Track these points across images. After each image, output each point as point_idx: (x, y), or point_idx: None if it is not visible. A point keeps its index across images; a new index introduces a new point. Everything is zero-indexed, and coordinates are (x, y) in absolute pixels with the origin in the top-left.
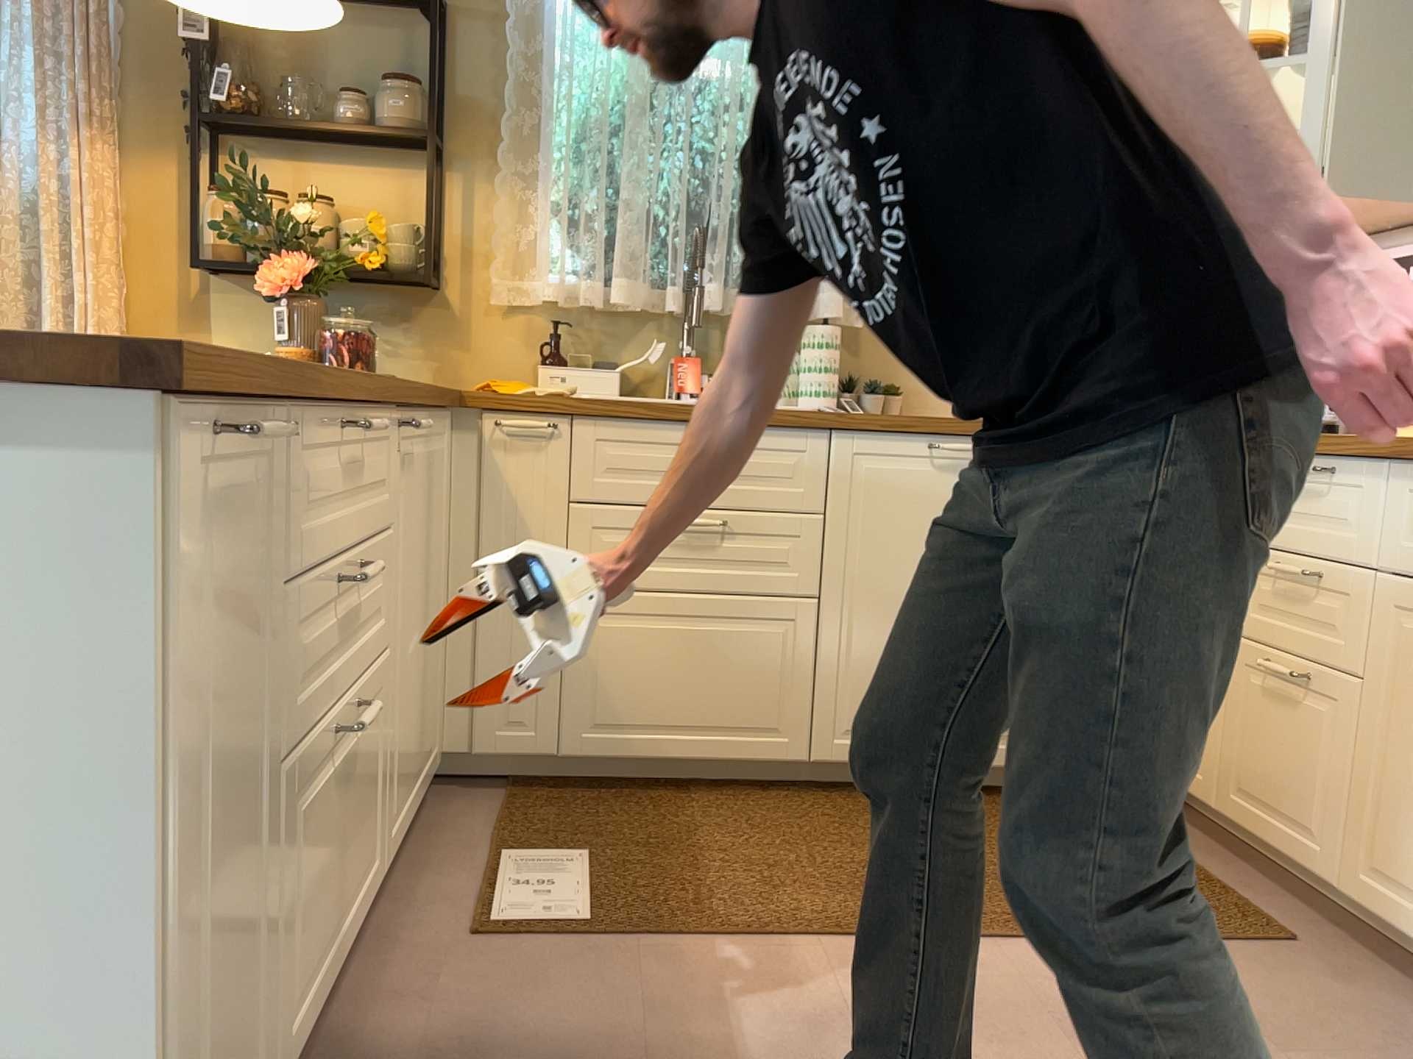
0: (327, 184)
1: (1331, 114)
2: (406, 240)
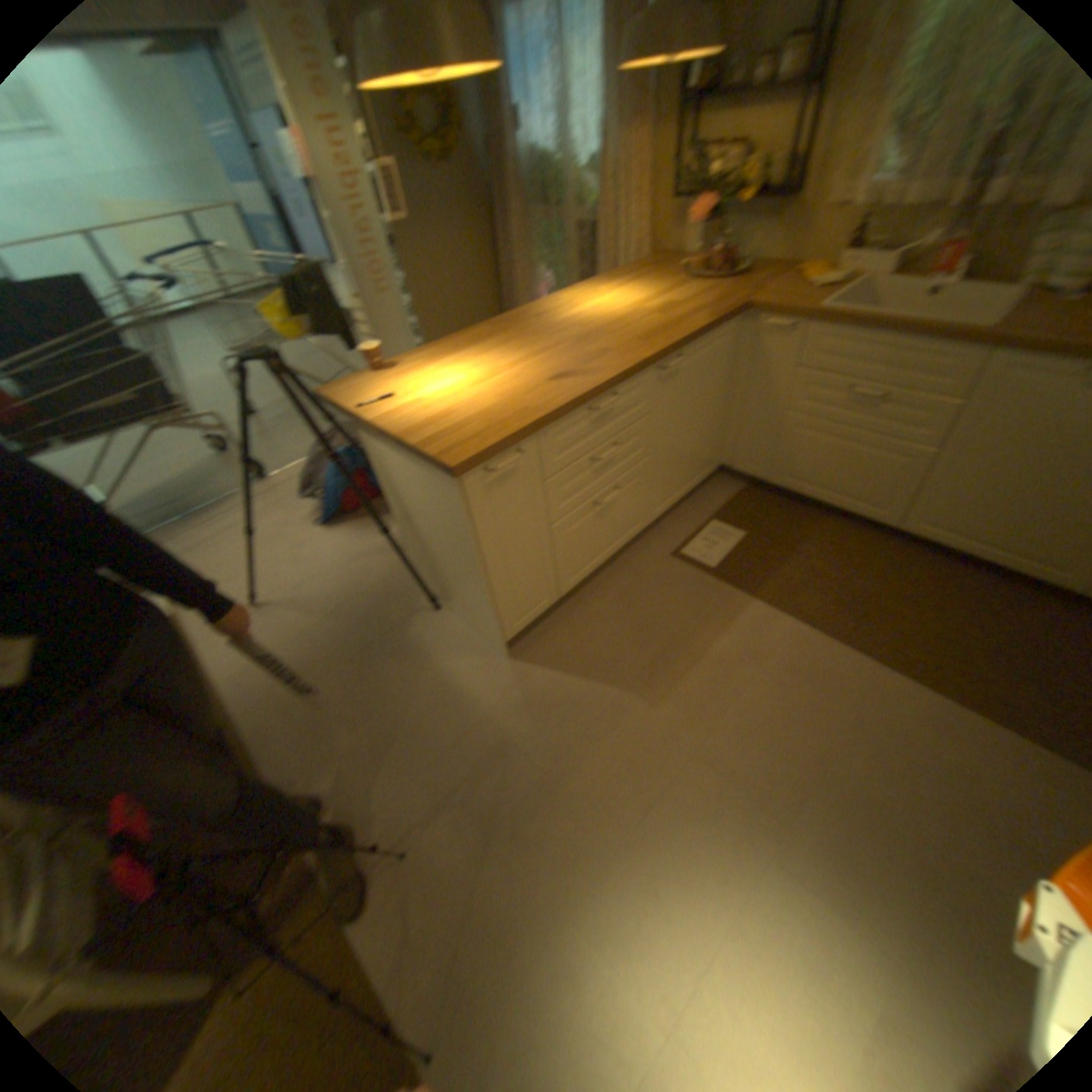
0: (750, 121)
1: None
2: (781, 164)
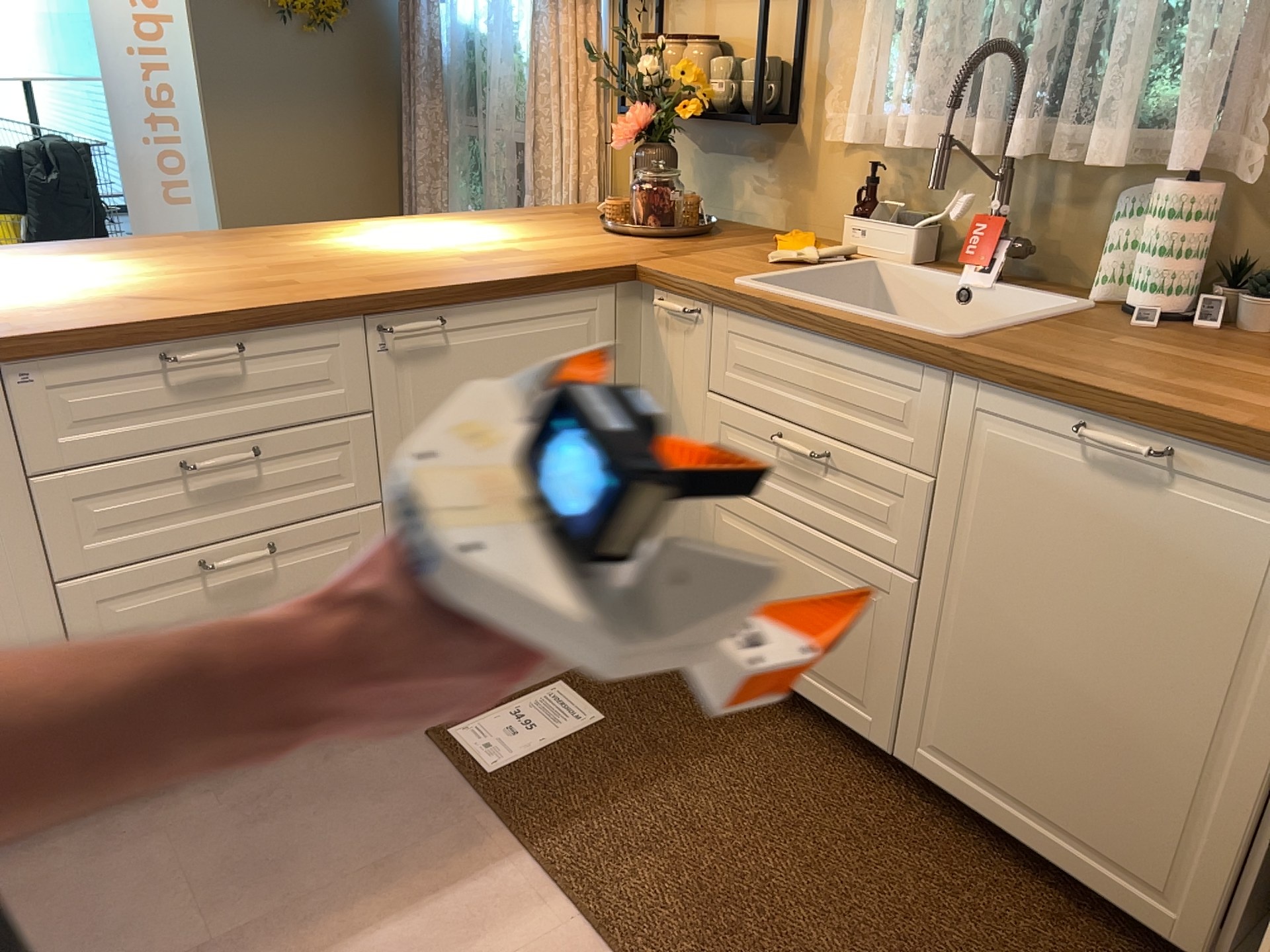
0: (722, 19)
1: None
2: (750, 78)
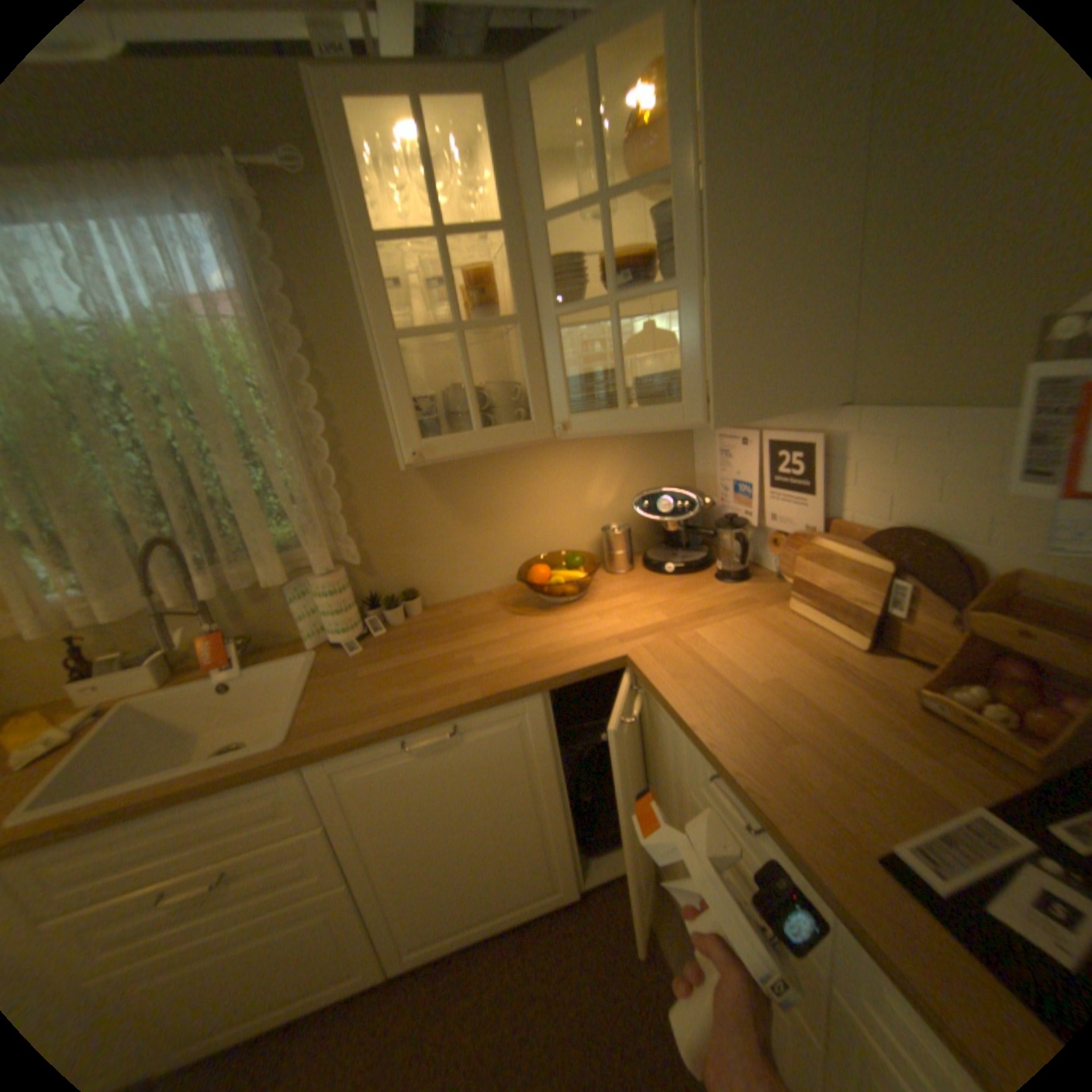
0: None
1: (708, 343)
2: None
